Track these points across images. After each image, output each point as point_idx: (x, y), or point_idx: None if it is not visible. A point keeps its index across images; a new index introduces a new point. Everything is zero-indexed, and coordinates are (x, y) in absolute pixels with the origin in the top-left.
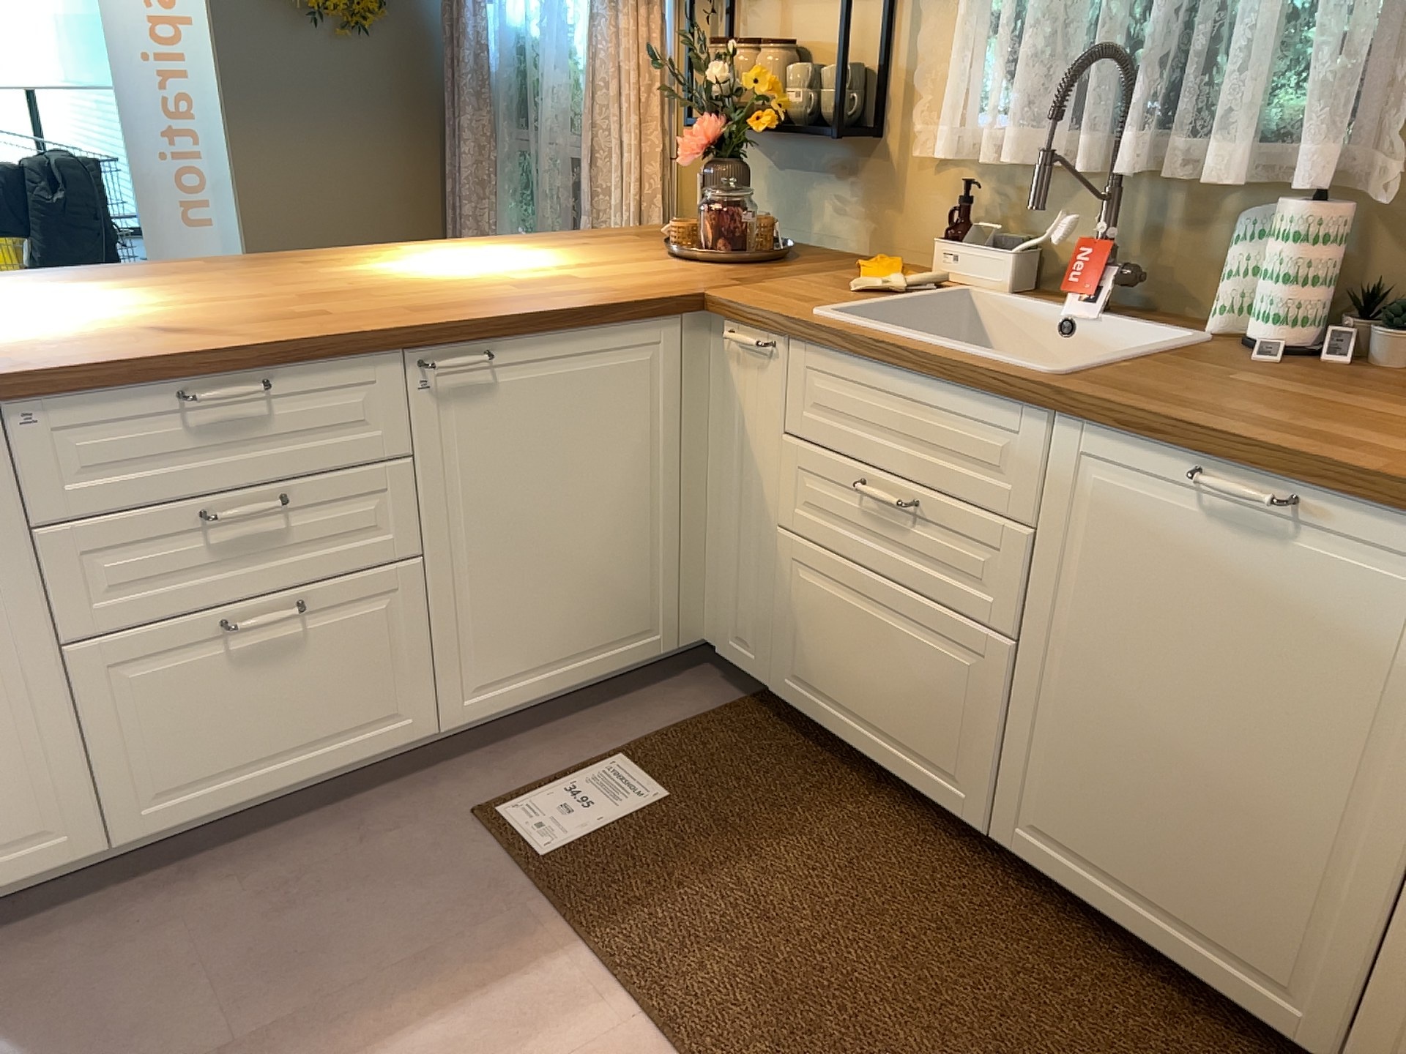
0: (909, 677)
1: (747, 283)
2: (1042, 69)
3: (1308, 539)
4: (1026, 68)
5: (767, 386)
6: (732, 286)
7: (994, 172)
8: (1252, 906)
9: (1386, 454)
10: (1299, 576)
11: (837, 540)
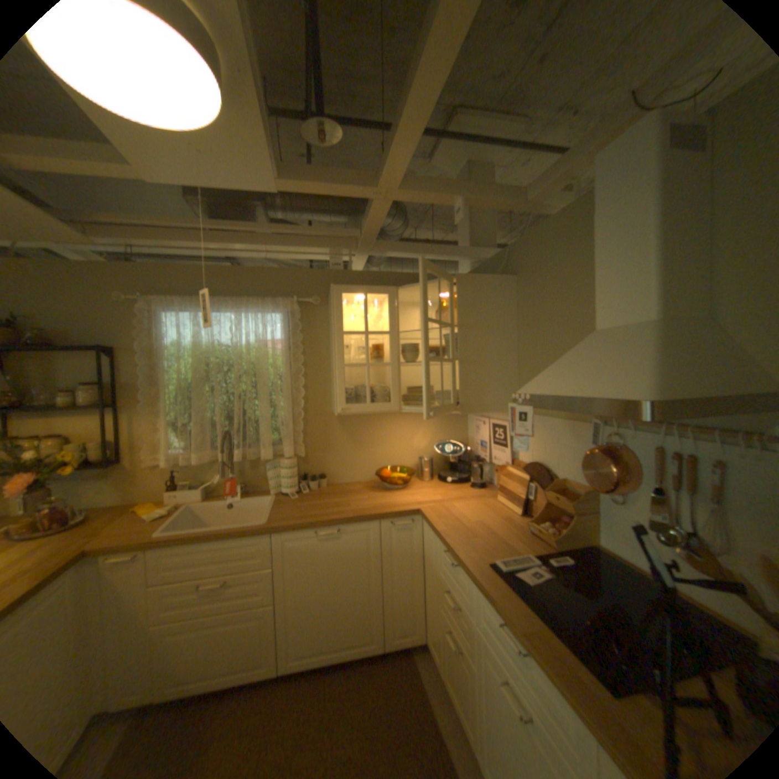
0: (233, 644)
1: (95, 537)
2: (201, 436)
3: (343, 536)
4: (194, 436)
5: (134, 573)
6: (92, 541)
7: (180, 465)
8: (357, 629)
9: (347, 511)
10: (344, 545)
11: (187, 615)
